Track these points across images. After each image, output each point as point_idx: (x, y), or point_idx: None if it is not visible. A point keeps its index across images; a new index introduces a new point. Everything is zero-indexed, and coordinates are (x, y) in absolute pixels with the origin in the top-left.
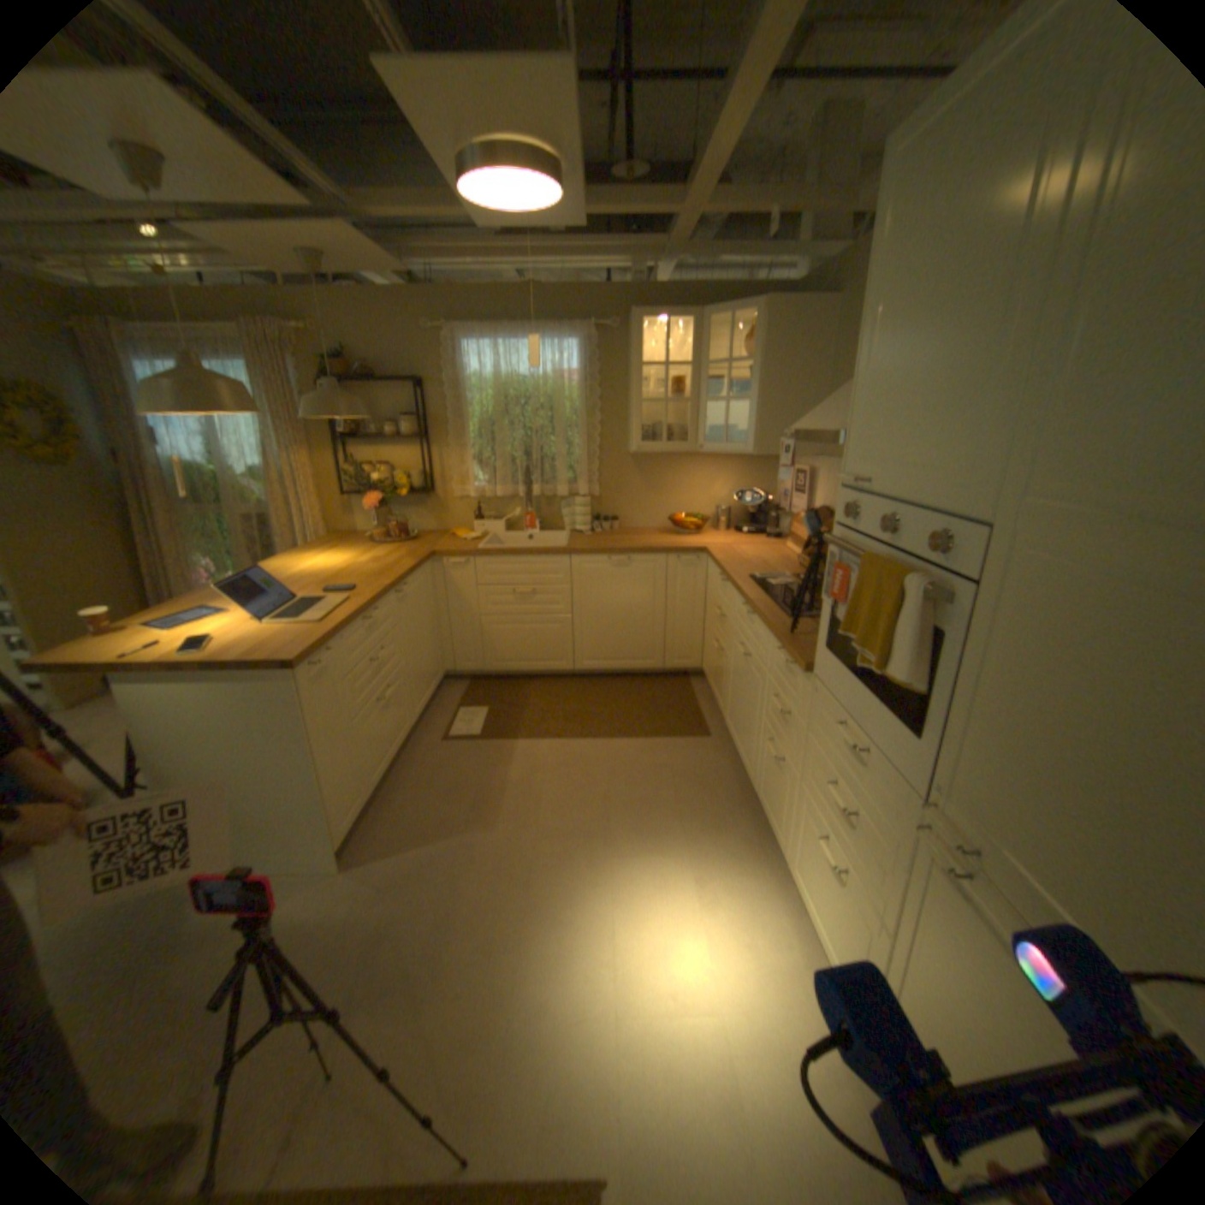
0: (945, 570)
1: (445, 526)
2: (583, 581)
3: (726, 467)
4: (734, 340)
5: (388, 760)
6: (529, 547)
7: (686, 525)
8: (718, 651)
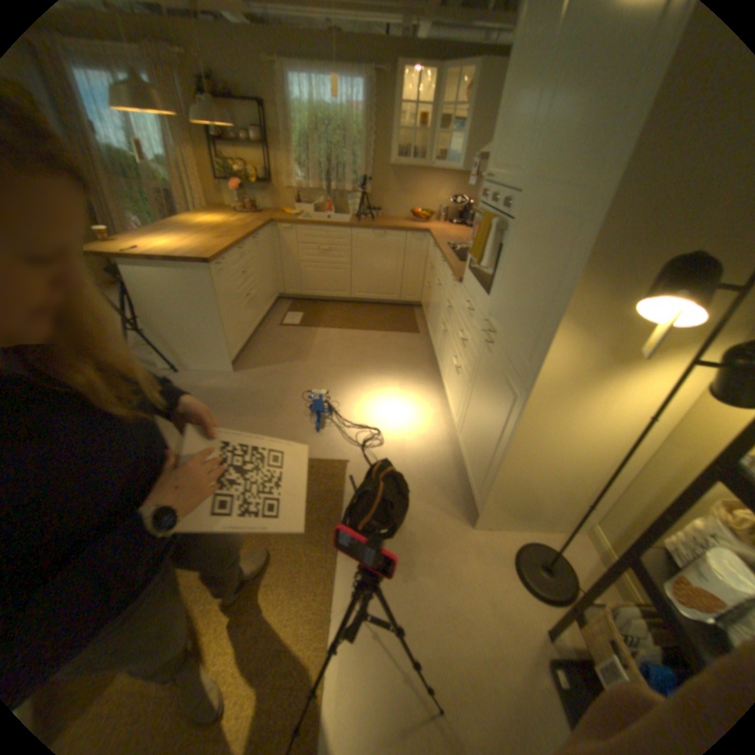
0: (506, 215)
1: (277, 207)
2: (358, 245)
3: (448, 180)
4: (460, 89)
5: (253, 330)
6: (328, 222)
7: (420, 216)
8: (428, 288)
